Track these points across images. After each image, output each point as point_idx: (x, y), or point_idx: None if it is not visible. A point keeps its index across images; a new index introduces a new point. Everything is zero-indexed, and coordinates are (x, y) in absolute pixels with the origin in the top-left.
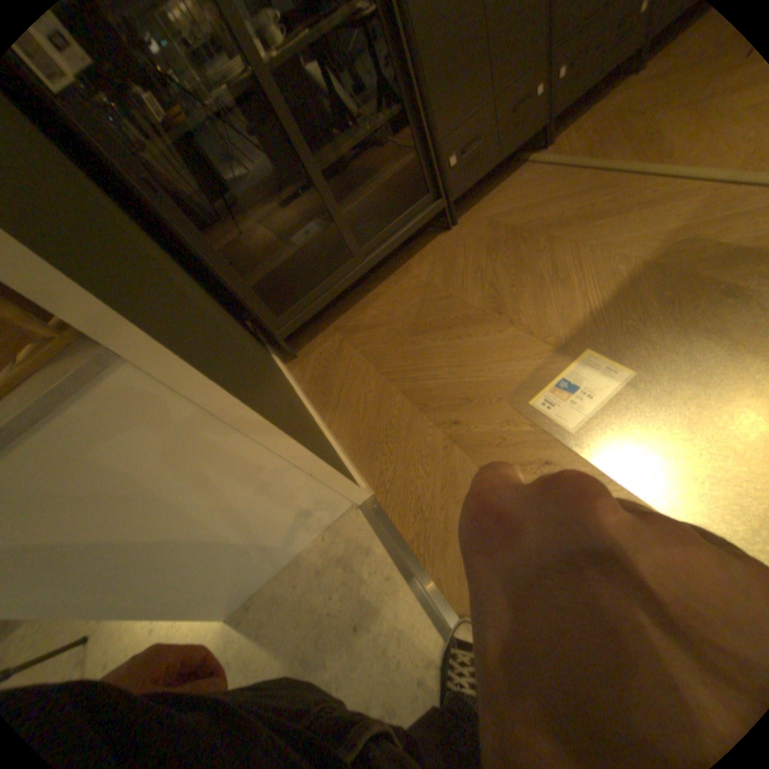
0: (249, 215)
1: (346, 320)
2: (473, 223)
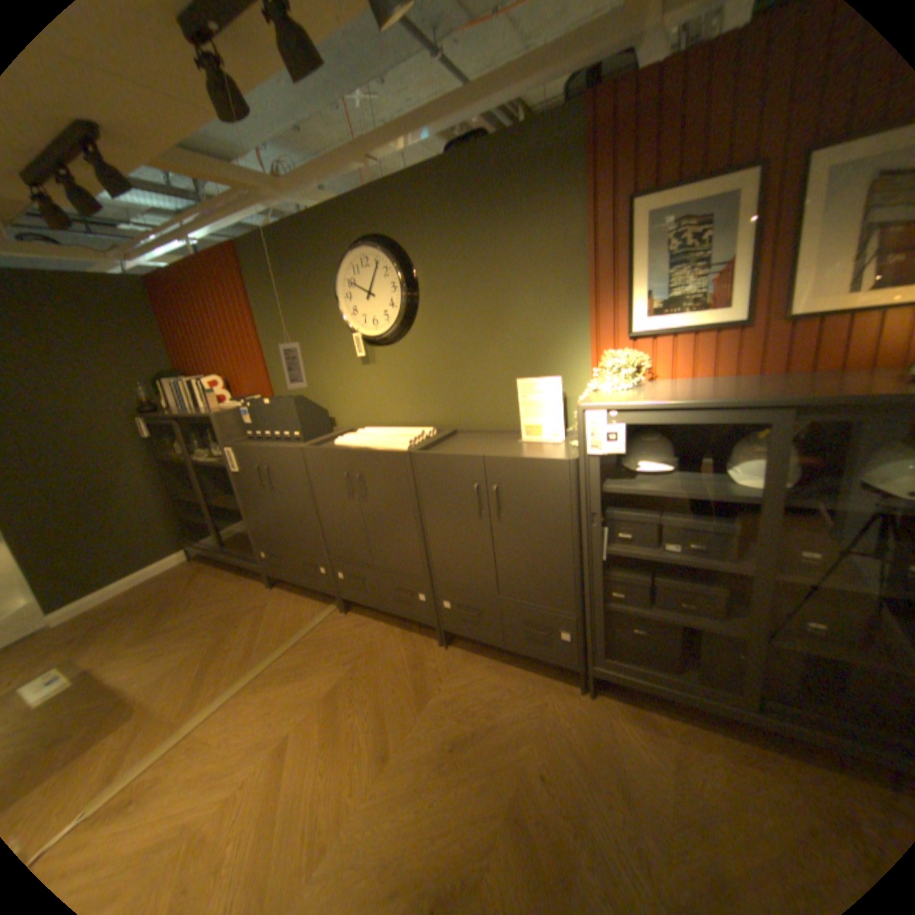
0: (191, 495)
1: (206, 570)
2: (263, 598)
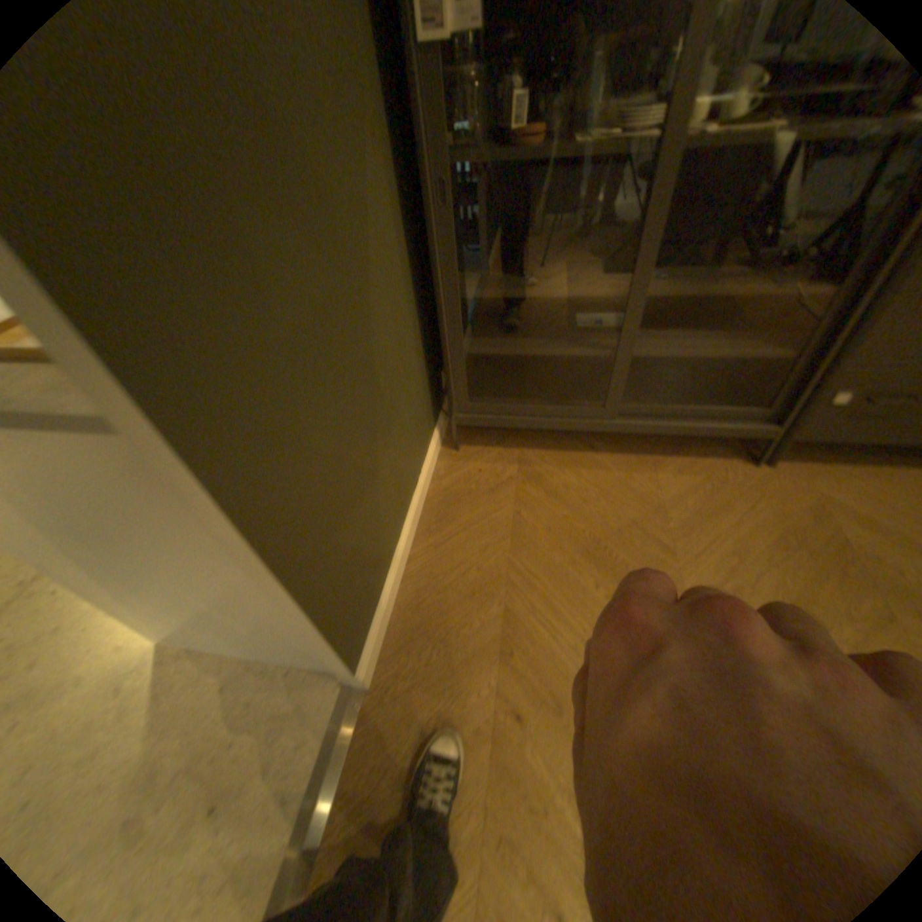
0: (525, 283)
1: (537, 459)
2: (793, 485)
